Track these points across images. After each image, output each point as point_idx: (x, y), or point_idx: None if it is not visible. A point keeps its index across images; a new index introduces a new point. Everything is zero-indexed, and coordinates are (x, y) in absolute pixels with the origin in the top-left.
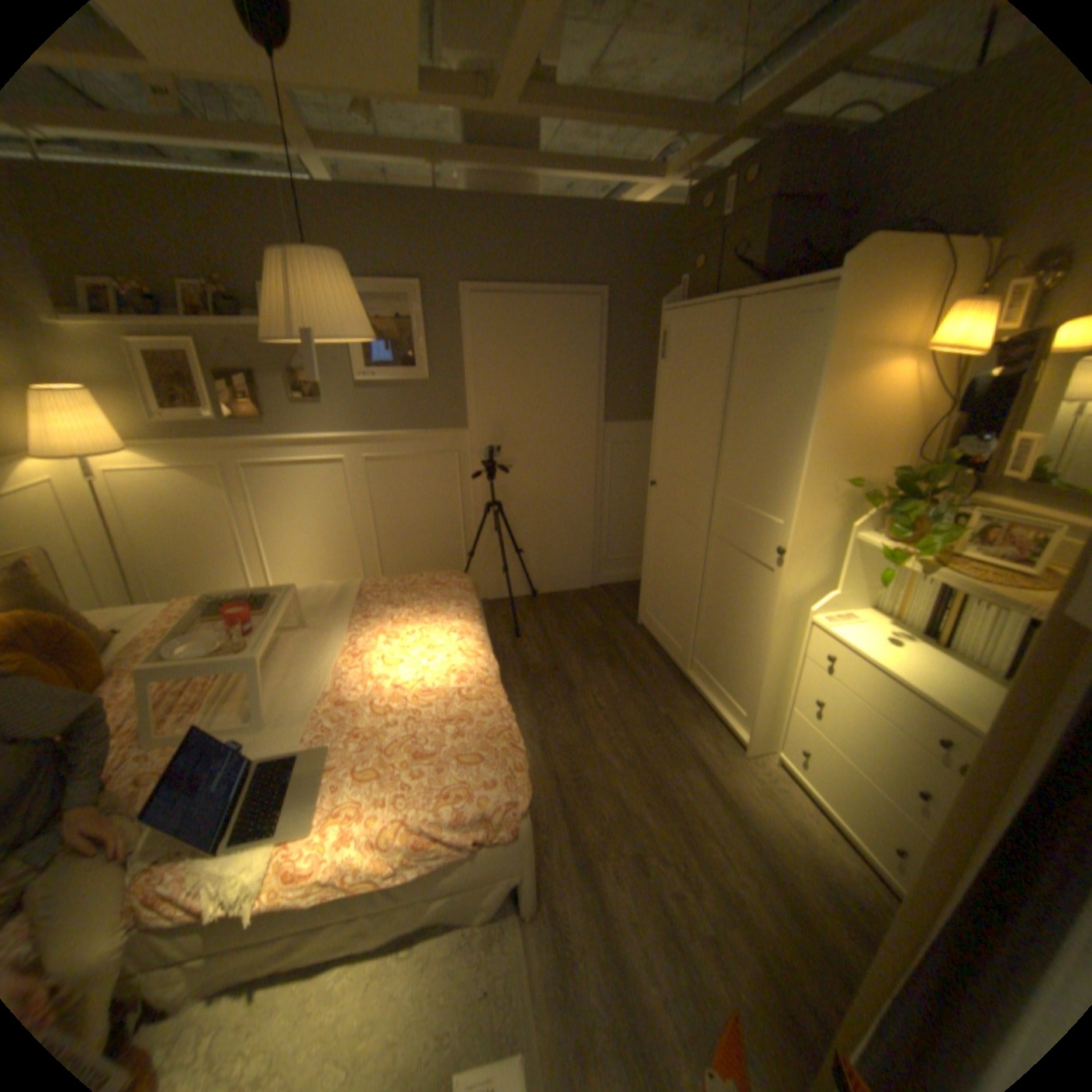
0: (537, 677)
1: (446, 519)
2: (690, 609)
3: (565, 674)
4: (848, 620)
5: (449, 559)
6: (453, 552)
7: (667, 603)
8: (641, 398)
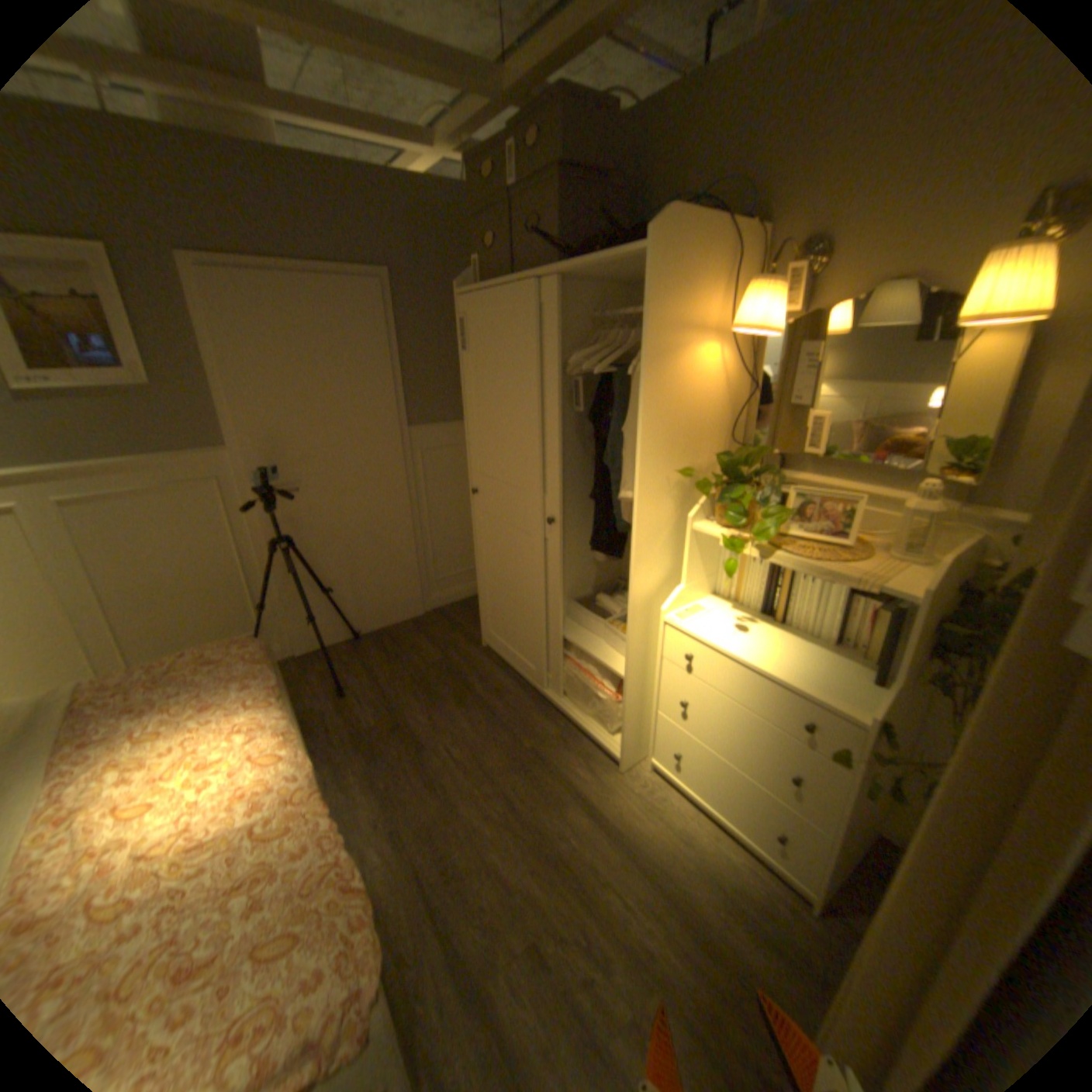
0: (374, 745)
1: (215, 566)
2: (538, 625)
3: (408, 730)
4: (696, 614)
5: (230, 617)
6: (234, 607)
7: (511, 620)
8: (447, 397)
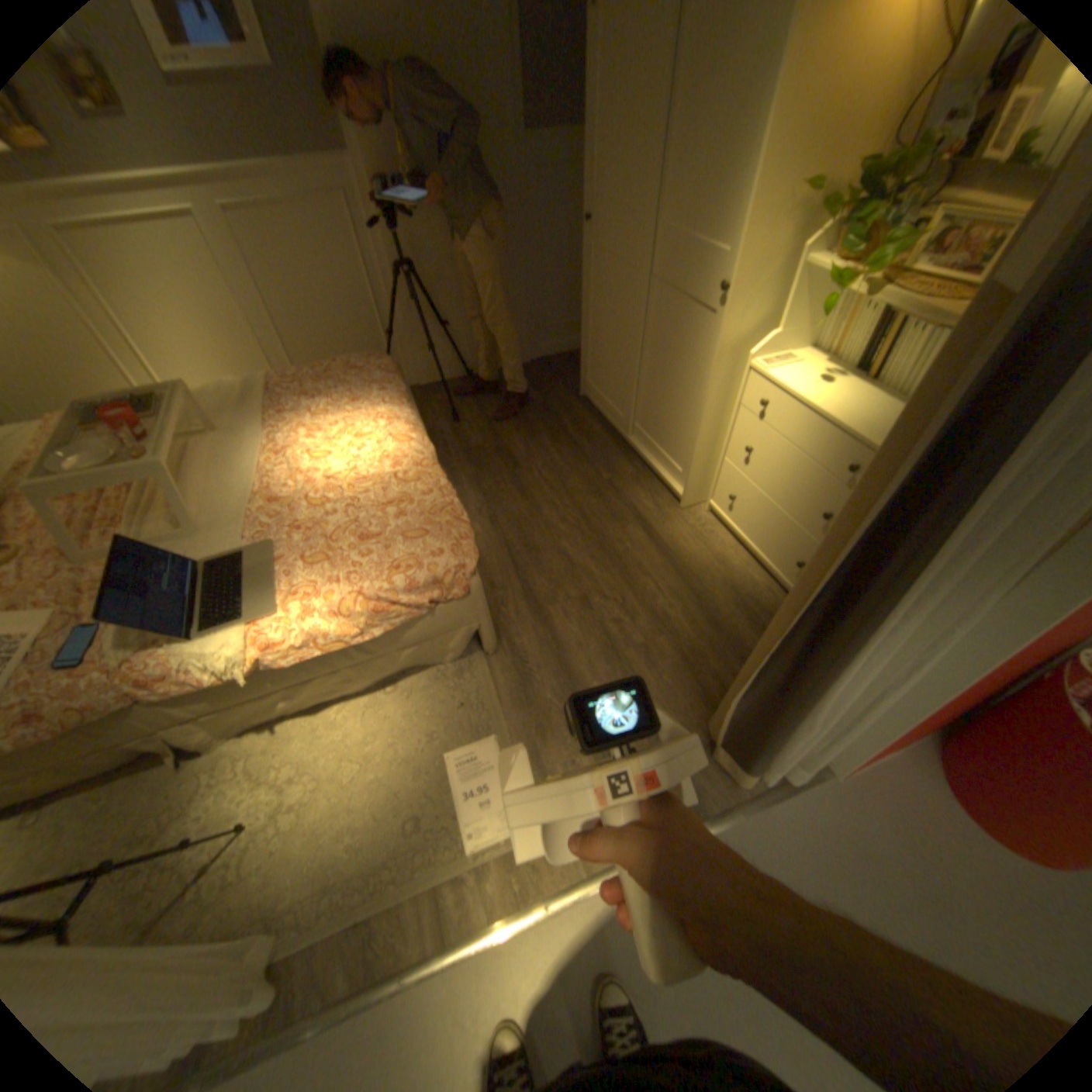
0: (481, 459)
1: (349, 288)
2: (631, 371)
3: (509, 453)
4: (785, 361)
5: (366, 341)
6: (368, 332)
7: (608, 368)
8: (570, 88)
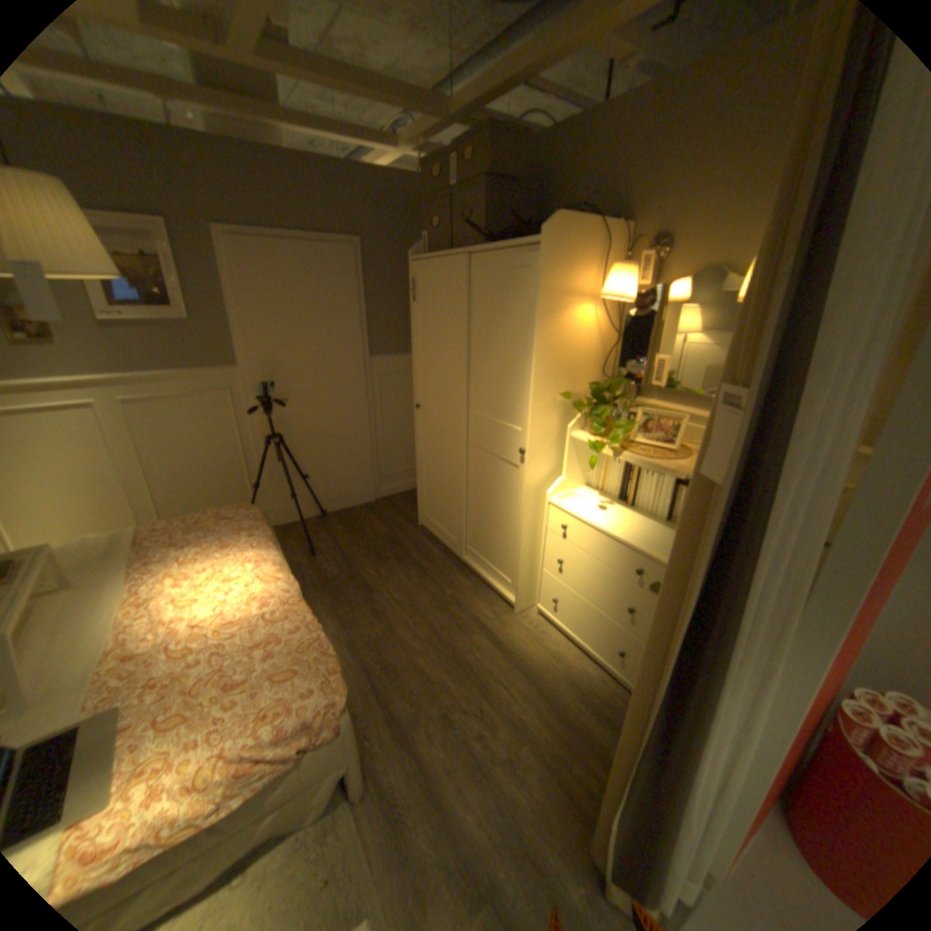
0: (337, 587)
1: (225, 455)
2: (460, 506)
3: (362, 579)
4: (572, 497)
5: (233, 493)
6: (237, 486)
7: (441, 504)
8: (399, 335)
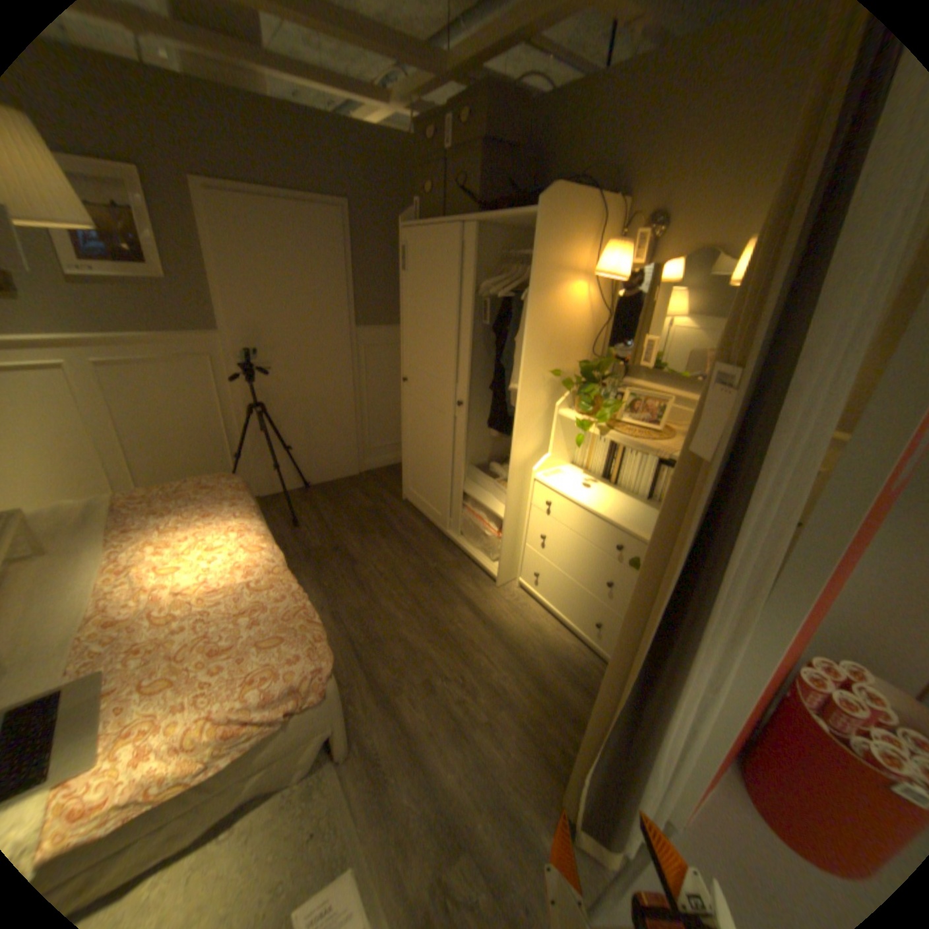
0: (321, 559)
1: (204, 423)
2: (446, 481)
3: (346, 551)
4: (557, 474)
5: (214, 462)
6: (217, 455)
7: (426, 479)
8: (387, 305)
